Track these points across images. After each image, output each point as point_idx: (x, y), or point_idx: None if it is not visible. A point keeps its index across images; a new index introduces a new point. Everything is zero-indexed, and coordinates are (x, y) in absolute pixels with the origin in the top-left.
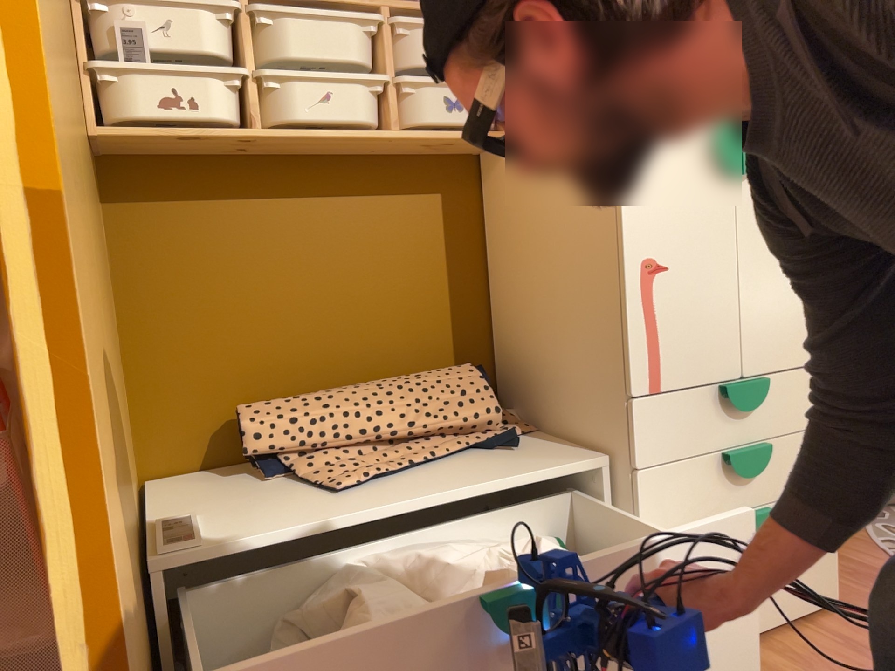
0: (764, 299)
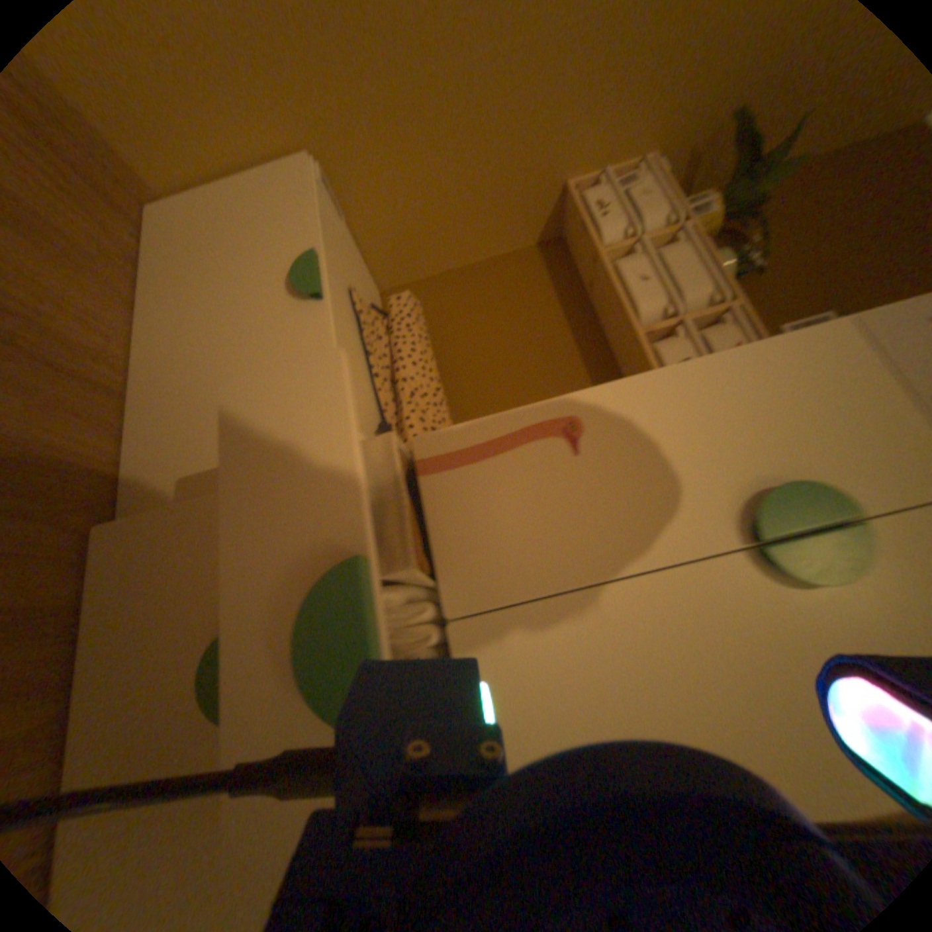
0: (571, 653)
